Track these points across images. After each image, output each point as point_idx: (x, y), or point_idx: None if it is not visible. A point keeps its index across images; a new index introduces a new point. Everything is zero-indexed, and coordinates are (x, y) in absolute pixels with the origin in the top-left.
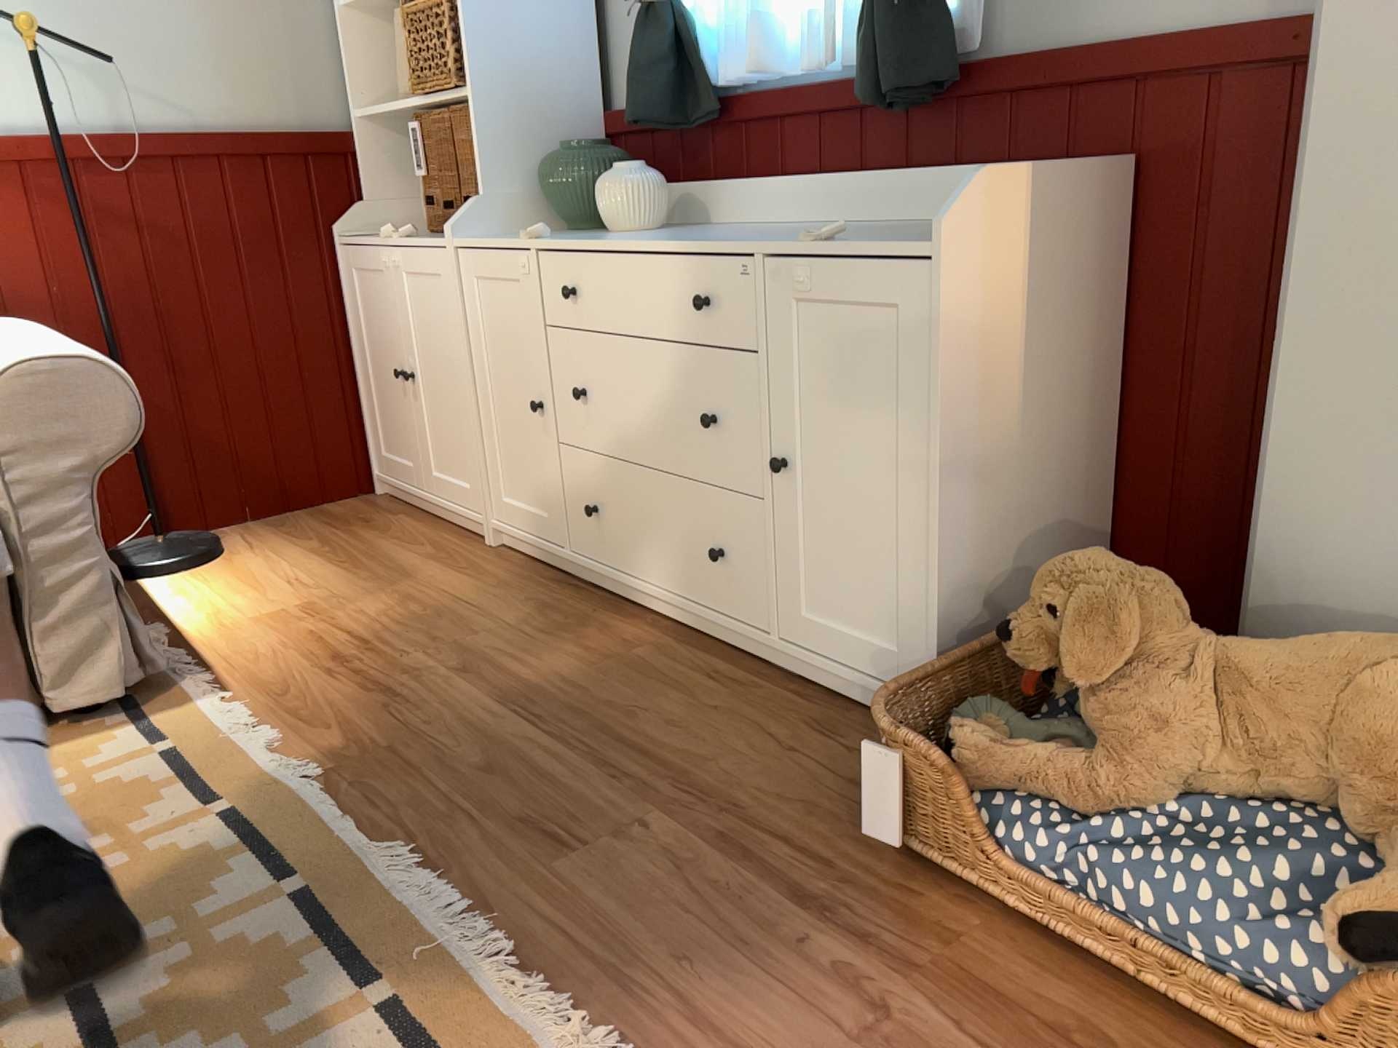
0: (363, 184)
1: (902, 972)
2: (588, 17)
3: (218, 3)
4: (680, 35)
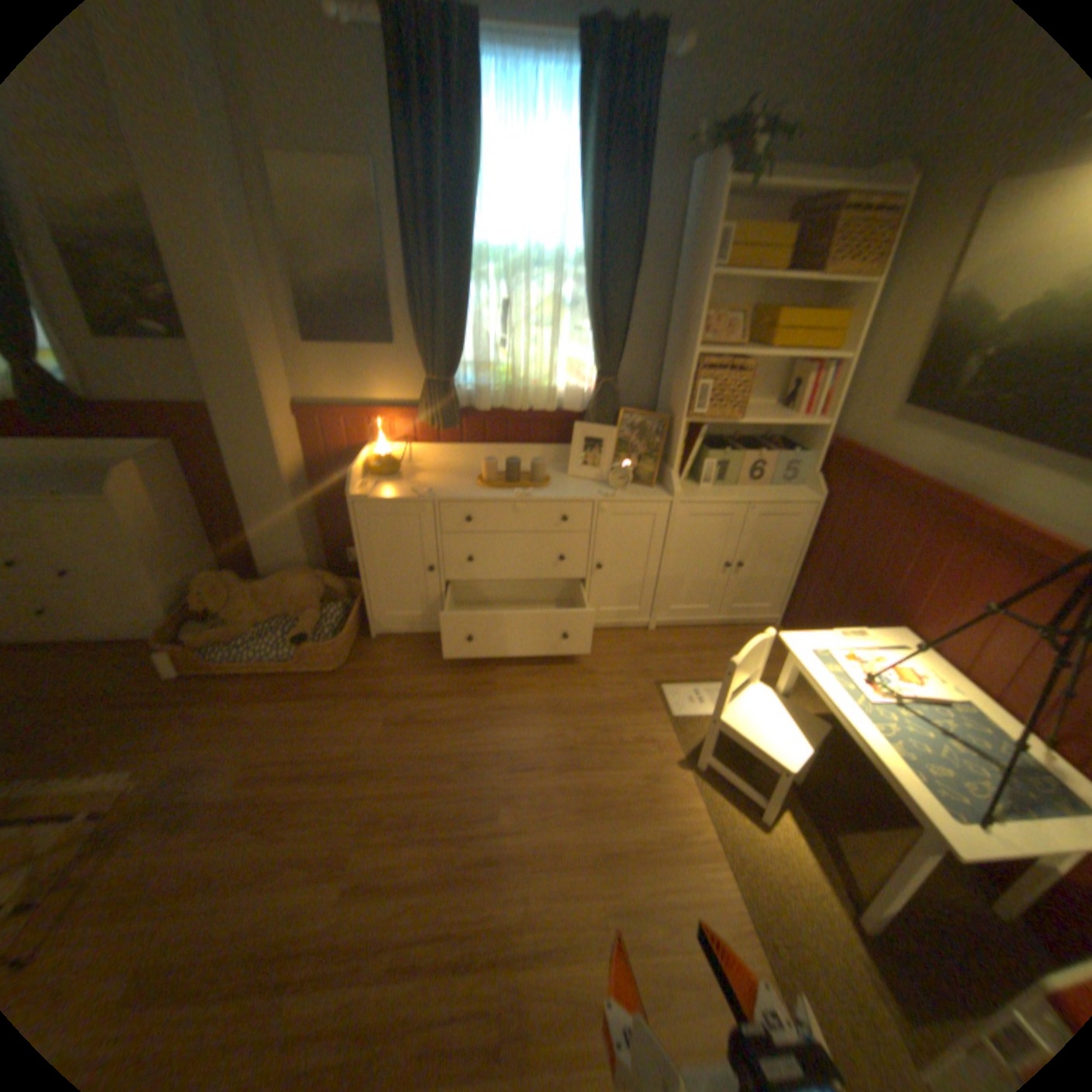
0: None
1: (190, 709)
2: None
3: None
4: None
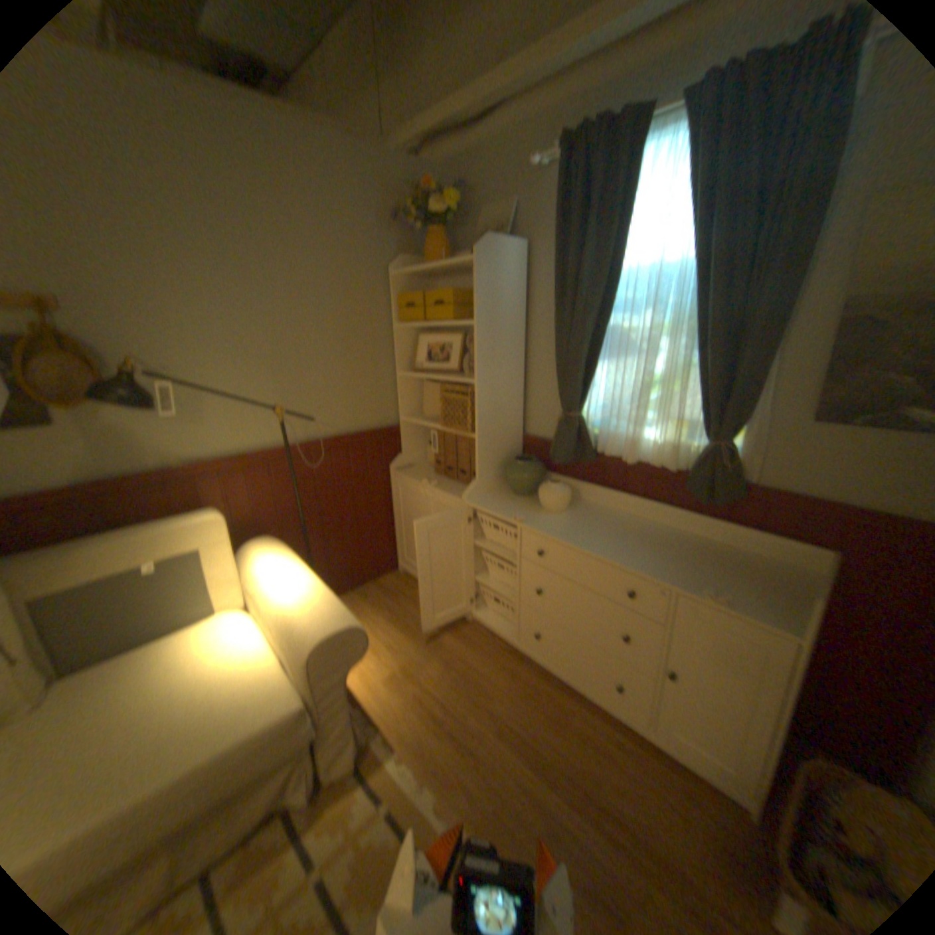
0: (403, 445)
1: None
2: (522, 396)
3: (350, 377)
4: (584, 428)
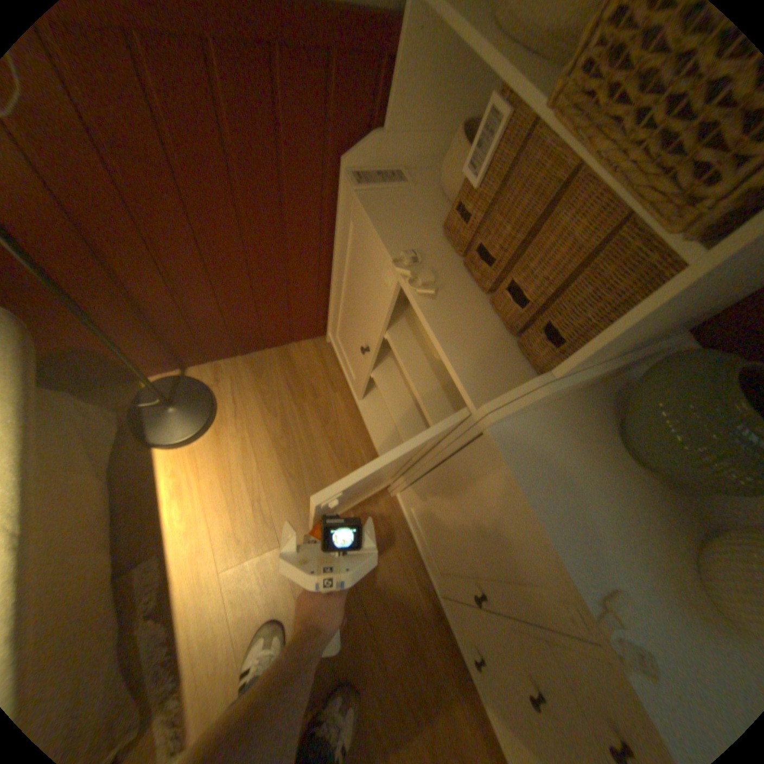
0: (396, 96)
1: None
2: None
3: None
4: None
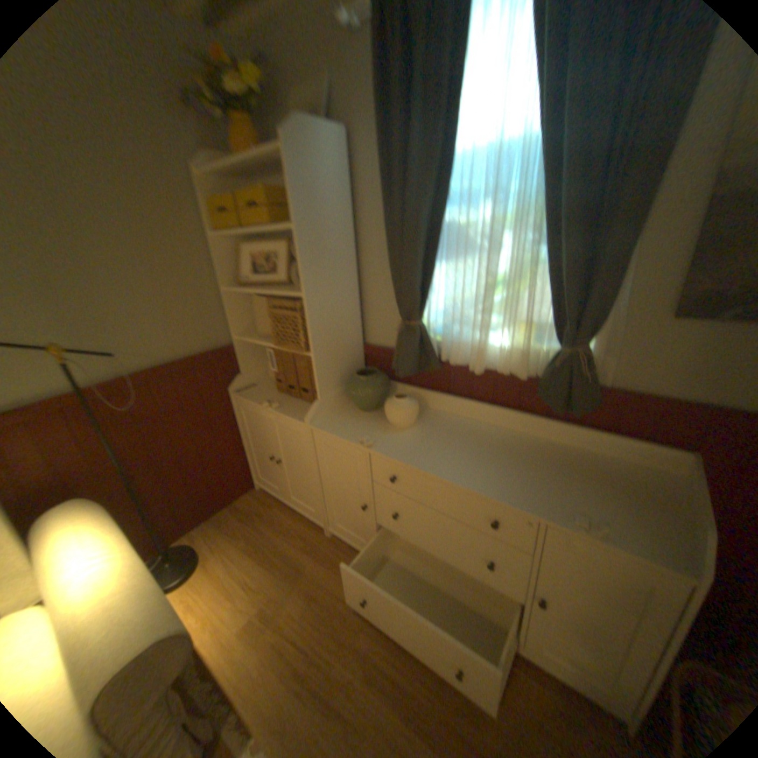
0: (239, 362)
1: None
2: (358, 302)
3: (159, 294)
4: (425, 335)
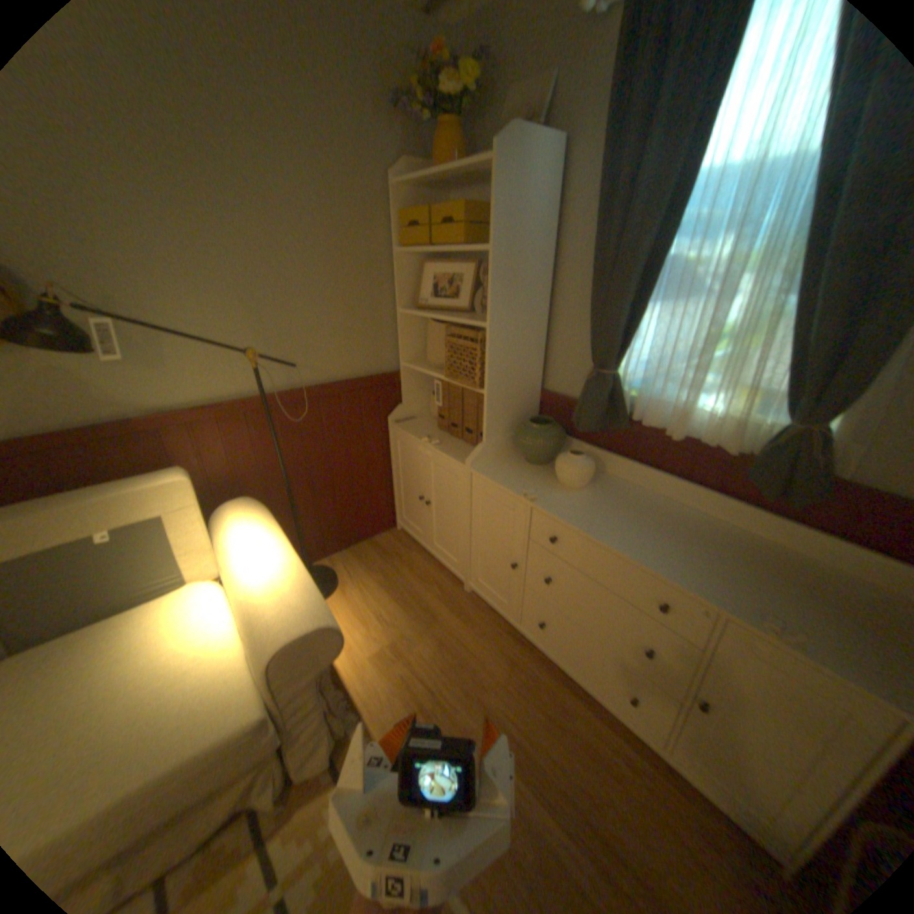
0: (403, 392)
1: None
2: (544, 342)
3: (341, 311)
4: (619, 388)
